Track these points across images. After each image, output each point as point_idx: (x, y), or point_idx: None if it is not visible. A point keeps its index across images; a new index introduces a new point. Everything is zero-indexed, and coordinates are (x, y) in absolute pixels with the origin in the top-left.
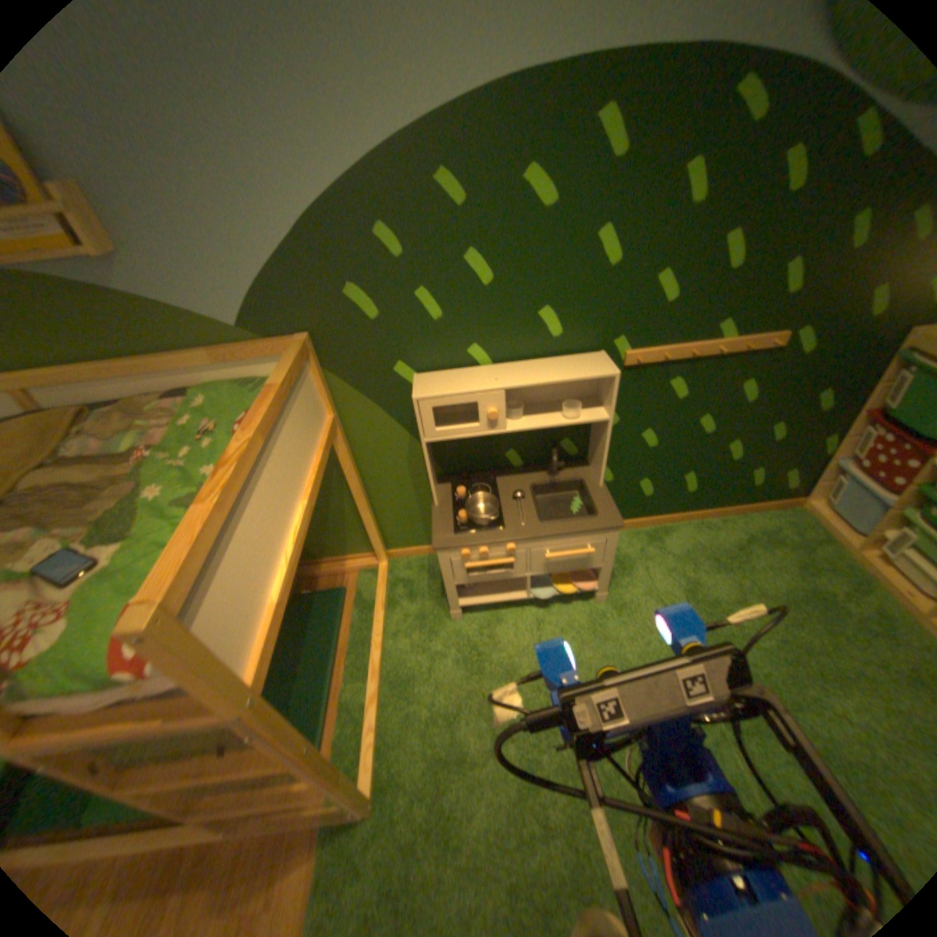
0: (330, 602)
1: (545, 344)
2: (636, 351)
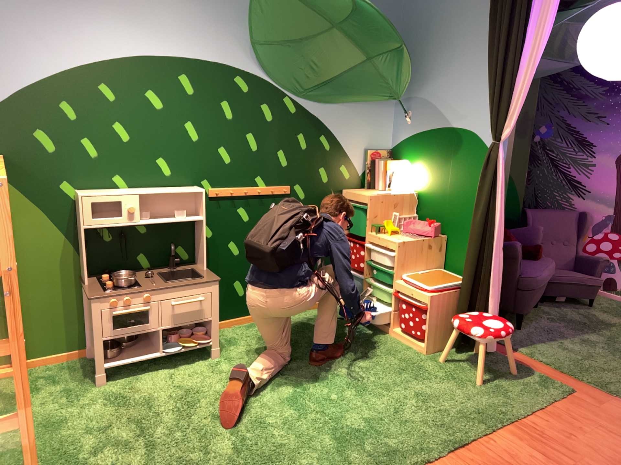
0: None
1: (164, 180)
2: (216, 189)
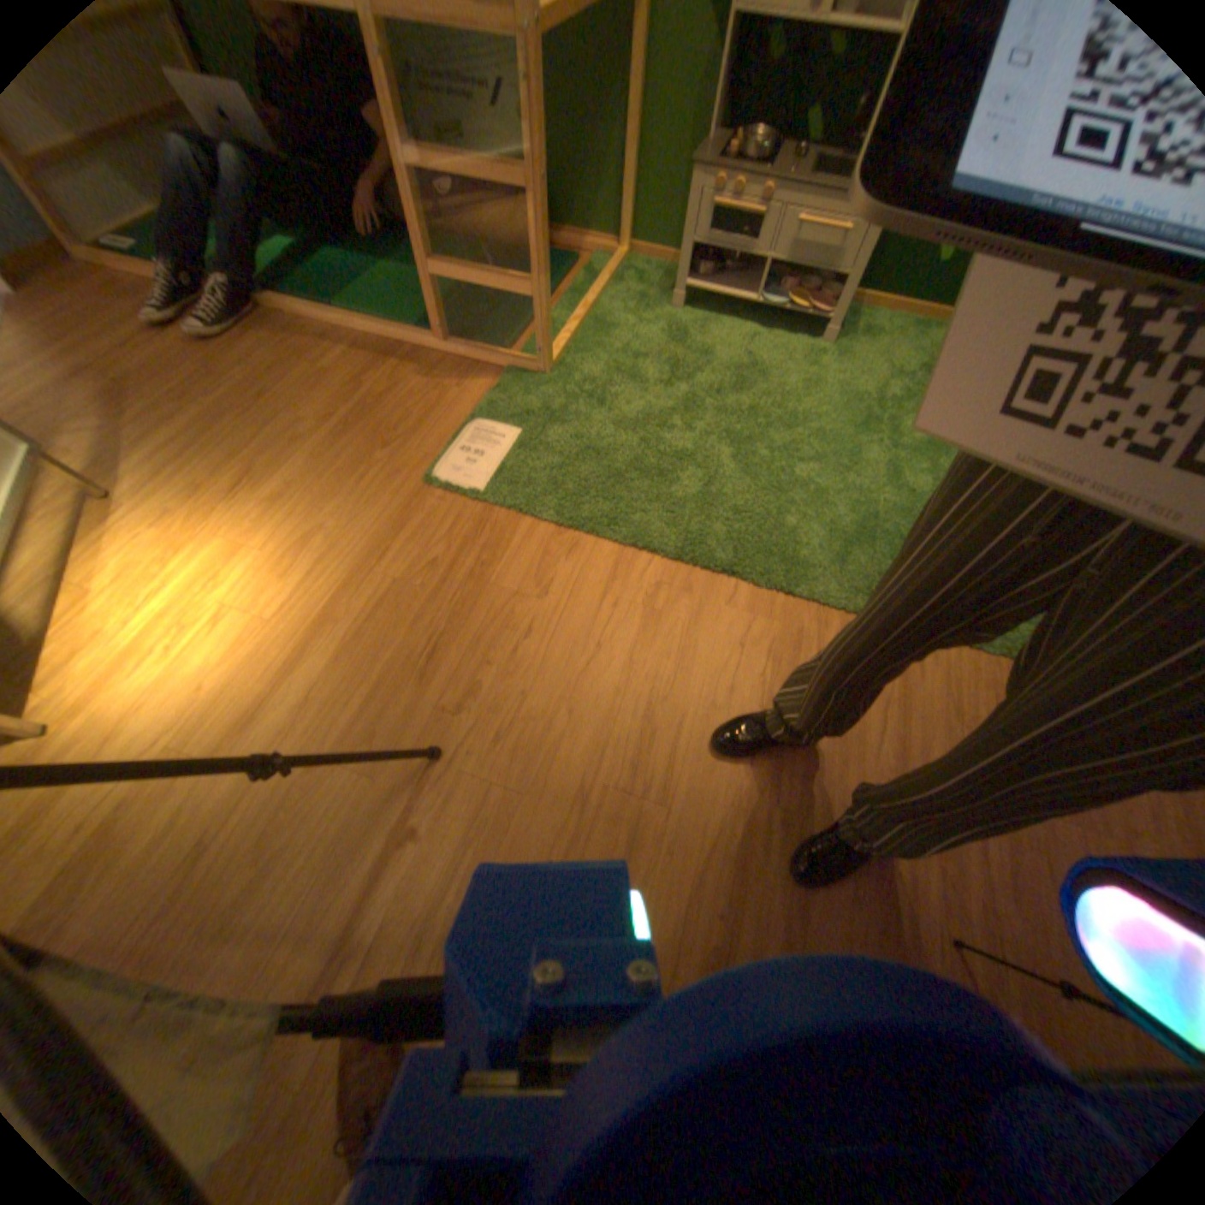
0: (558, 258)
1: None
2: None
